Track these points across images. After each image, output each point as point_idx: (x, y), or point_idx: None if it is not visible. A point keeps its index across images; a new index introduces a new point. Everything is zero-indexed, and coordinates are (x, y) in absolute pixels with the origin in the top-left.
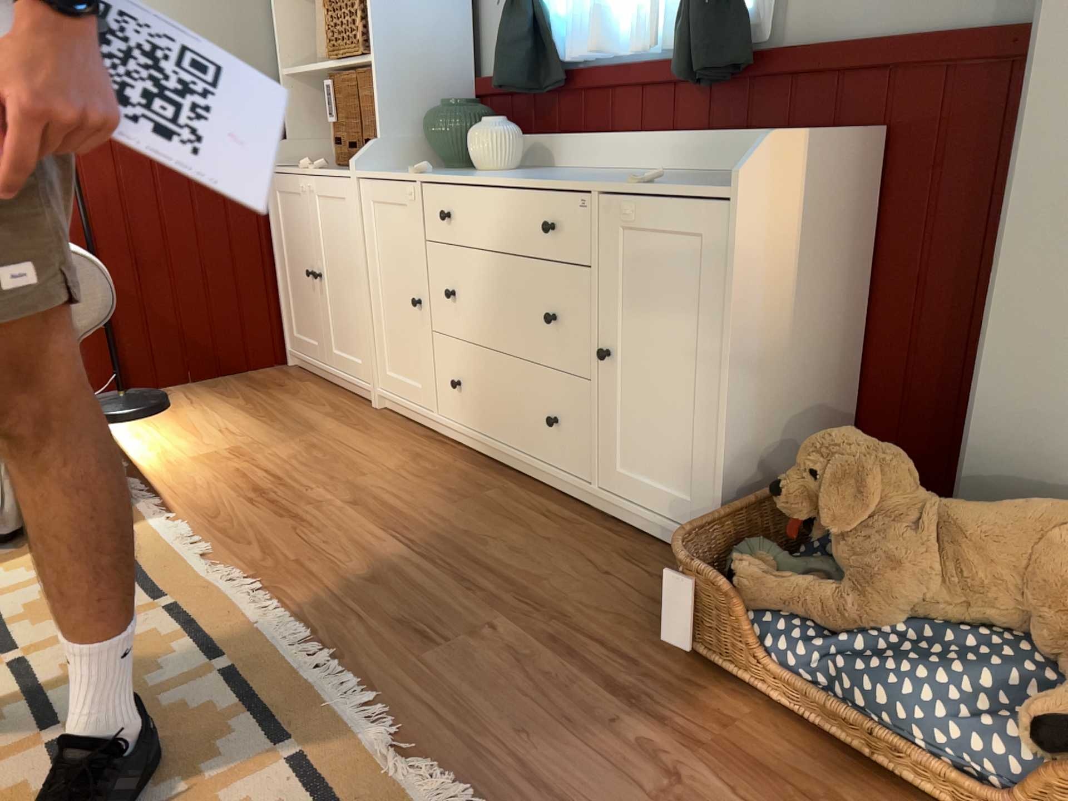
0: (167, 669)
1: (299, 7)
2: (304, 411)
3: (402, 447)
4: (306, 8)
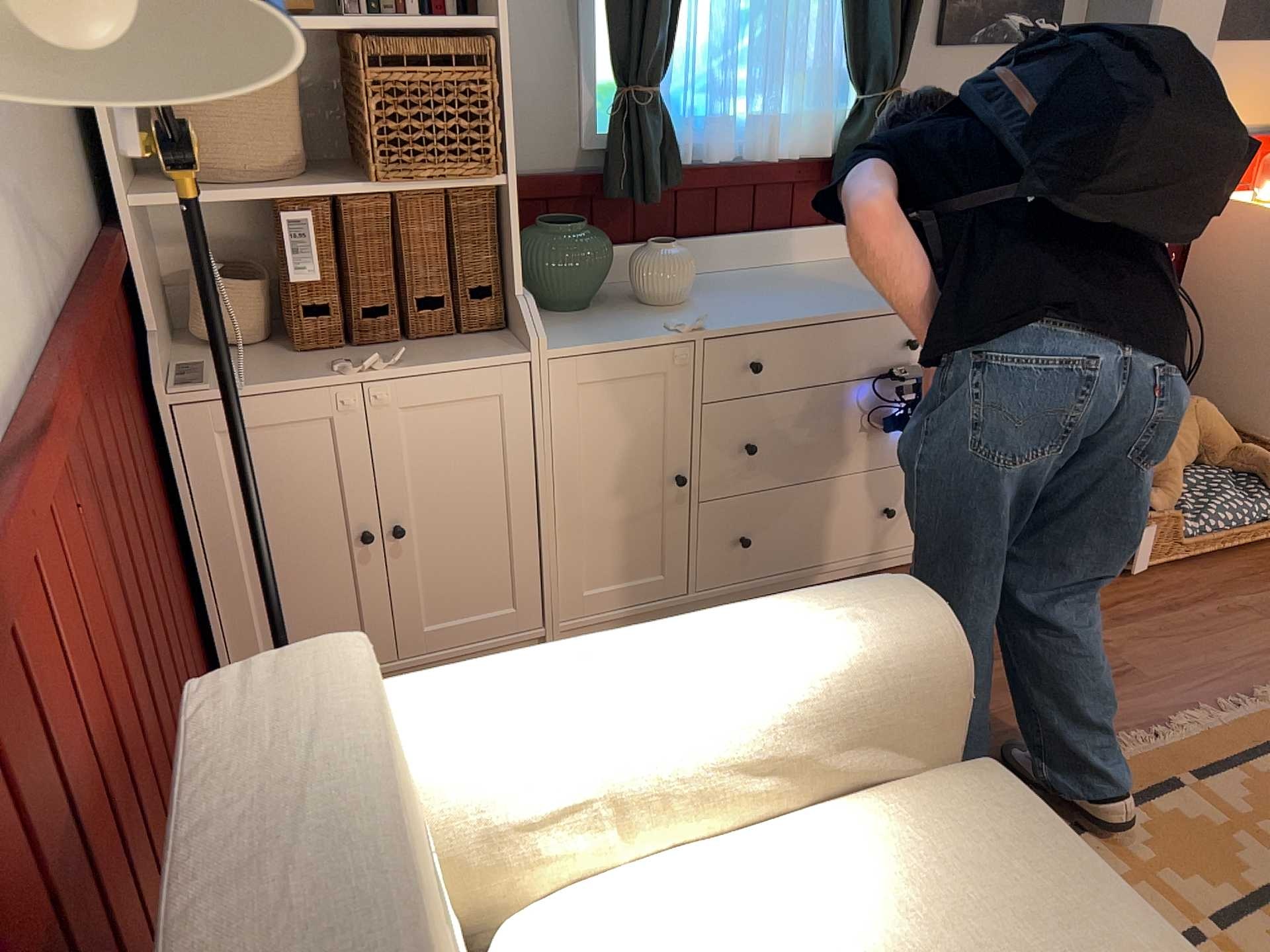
0: (1201, 816)
1: None
2: None
3: None
4: None
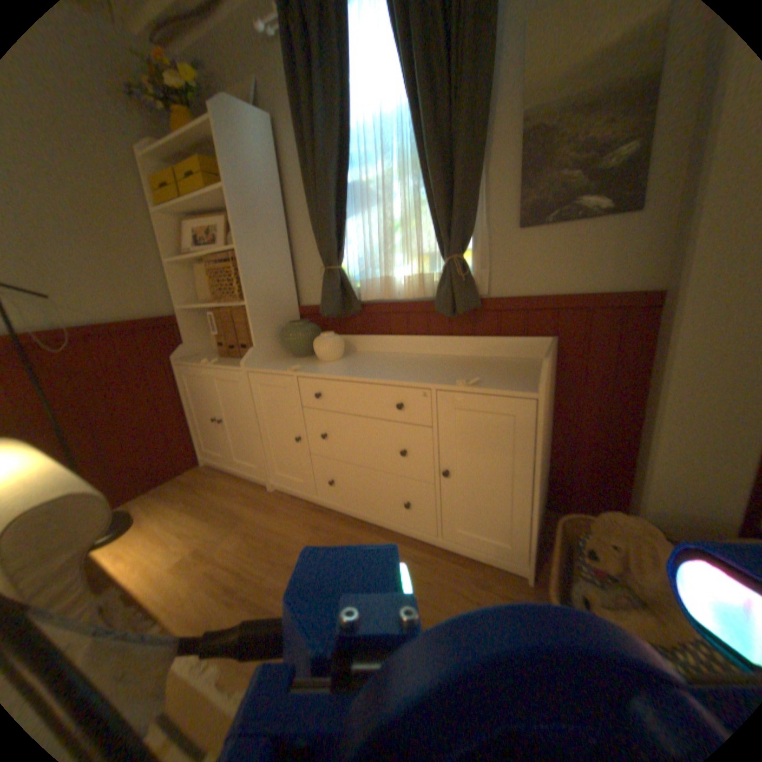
0: None
1: (182, 267)
2: (228, 502)
3: (302, 520)
4: (186, 268)
